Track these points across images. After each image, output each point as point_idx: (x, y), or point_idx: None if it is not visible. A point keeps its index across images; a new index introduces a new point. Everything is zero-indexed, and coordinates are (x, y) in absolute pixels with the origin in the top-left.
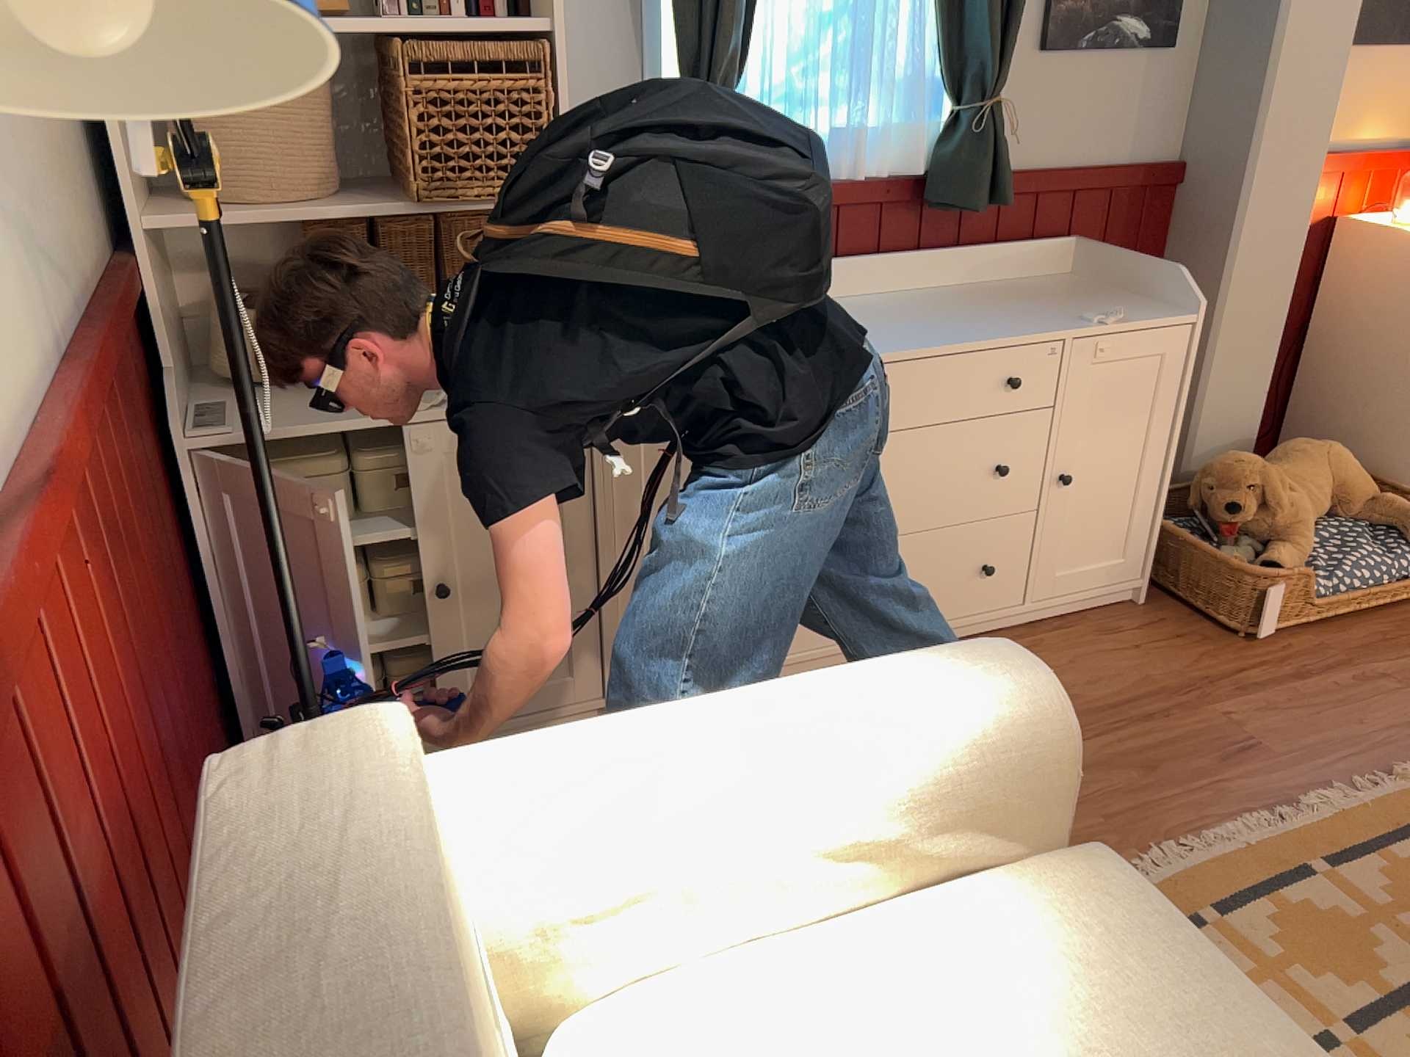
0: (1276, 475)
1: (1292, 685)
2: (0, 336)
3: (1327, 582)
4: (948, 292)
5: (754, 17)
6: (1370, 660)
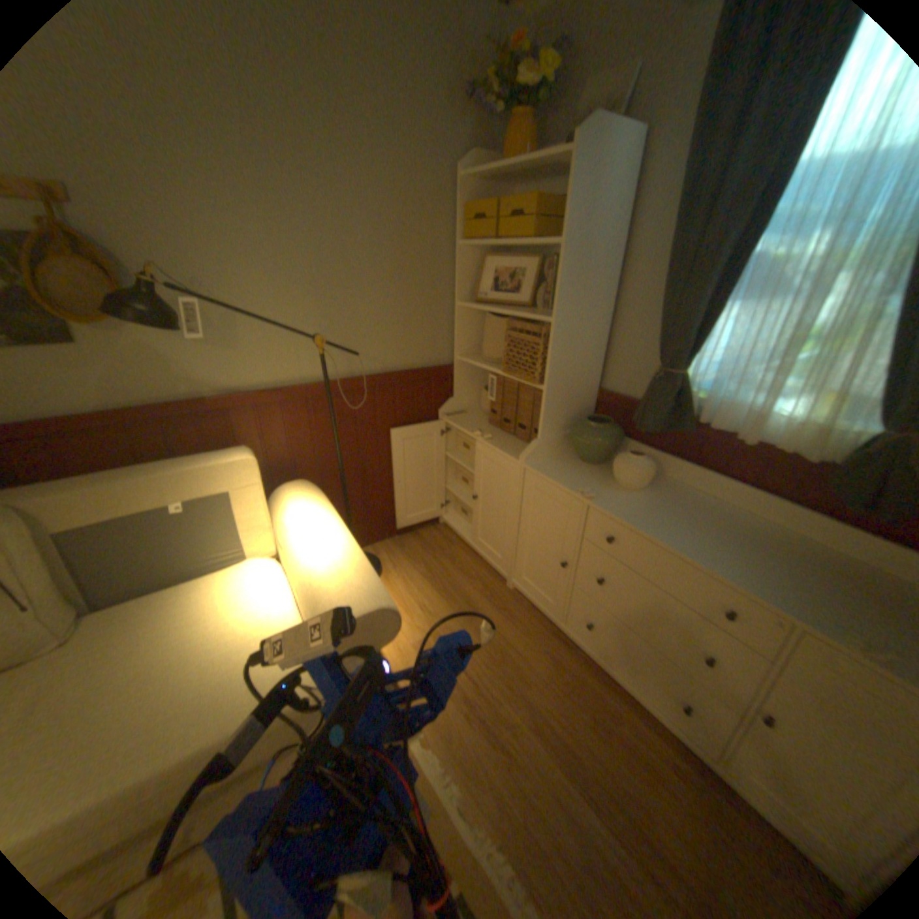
0: None
1: None
2: (314, 365)
3: None
4: (828, 555)
5: (715, 330)
6: None
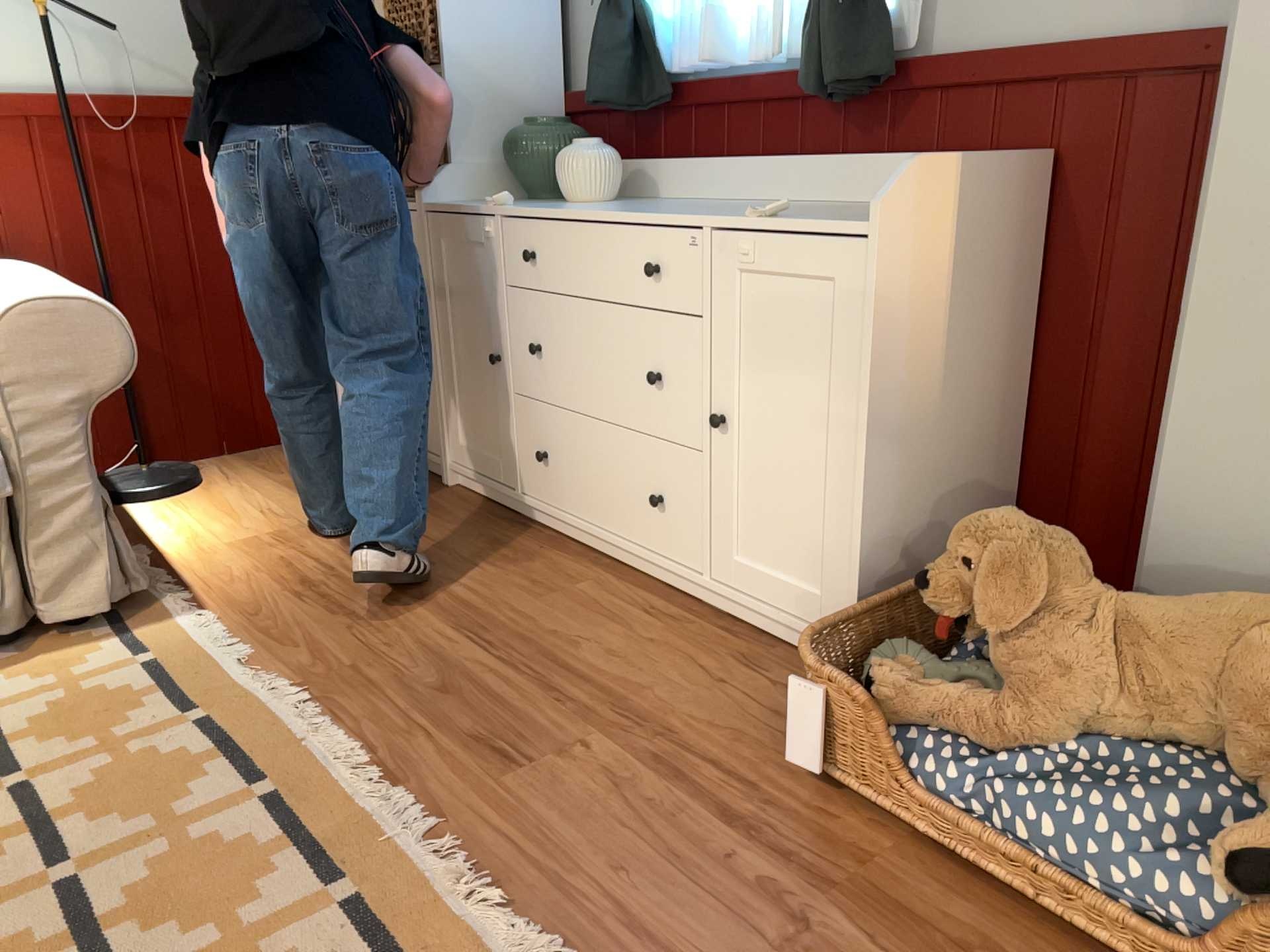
0: (1029, 569)
1: (703, 809)
2: (46, 68)
3: (973, 784)
4: (825, 207)
5: None
6: (855, 911)
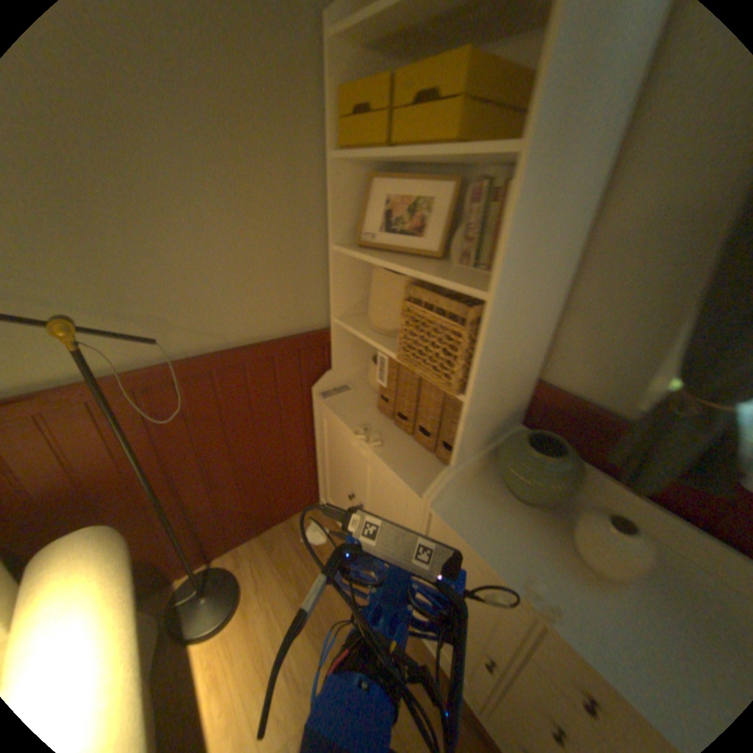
0: None
1: None
2: (95, 352)
3: None
4: None
5: None
6: None
